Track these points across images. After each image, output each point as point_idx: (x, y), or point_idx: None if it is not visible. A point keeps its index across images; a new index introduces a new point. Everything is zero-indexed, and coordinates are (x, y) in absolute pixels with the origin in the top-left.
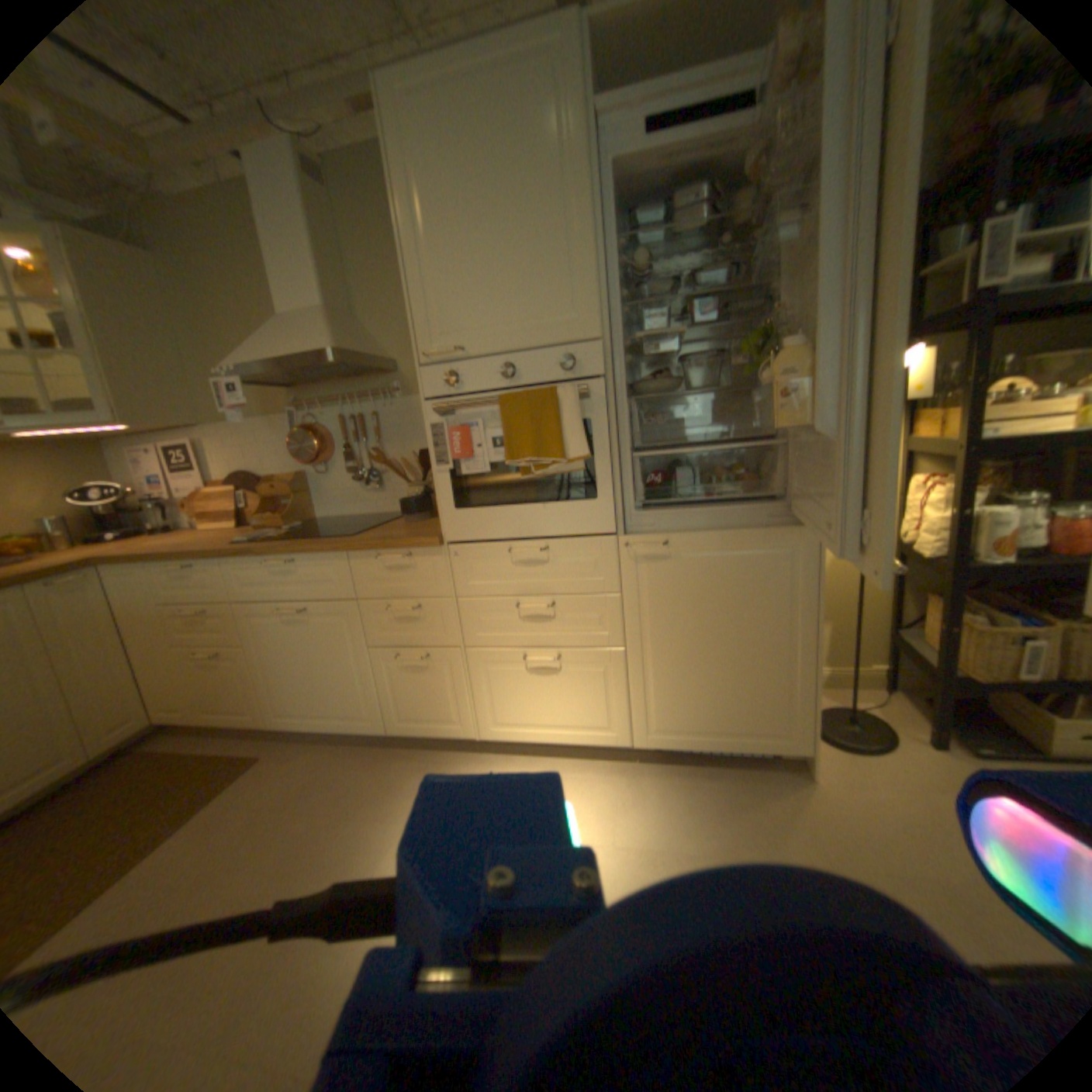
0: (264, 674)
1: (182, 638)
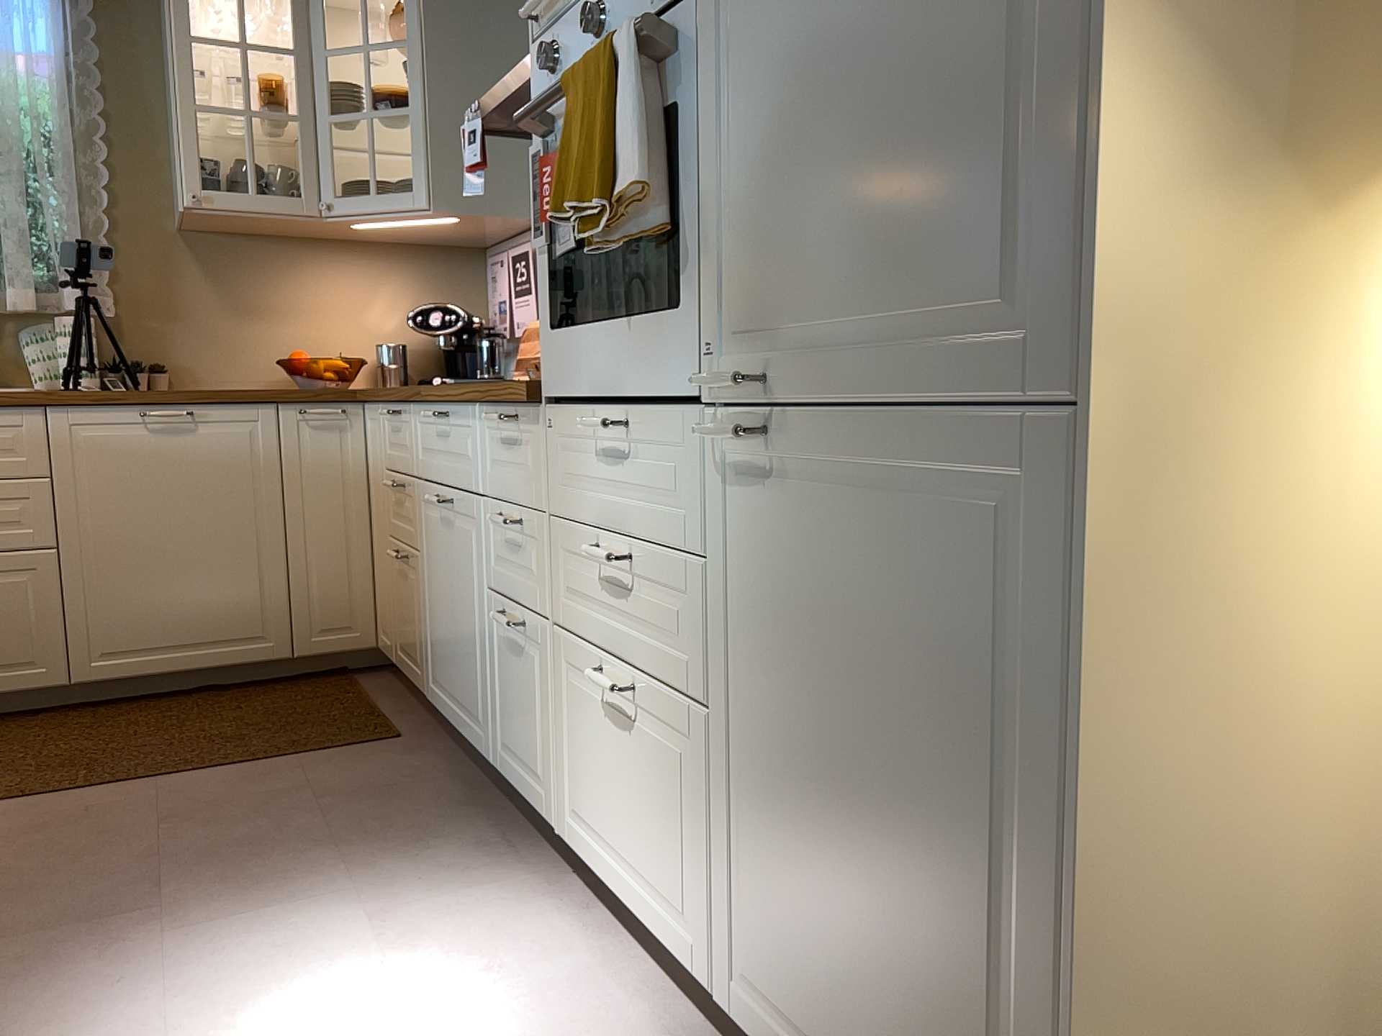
0: (429, 604)
1: (394, 523)
